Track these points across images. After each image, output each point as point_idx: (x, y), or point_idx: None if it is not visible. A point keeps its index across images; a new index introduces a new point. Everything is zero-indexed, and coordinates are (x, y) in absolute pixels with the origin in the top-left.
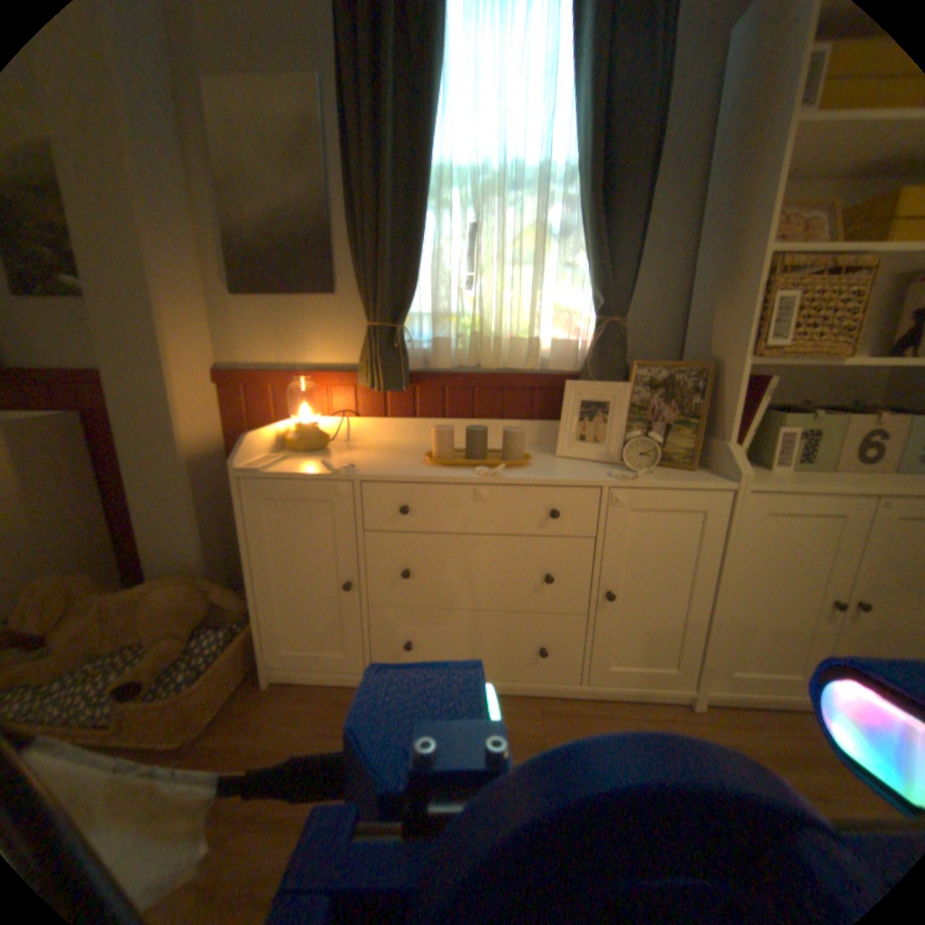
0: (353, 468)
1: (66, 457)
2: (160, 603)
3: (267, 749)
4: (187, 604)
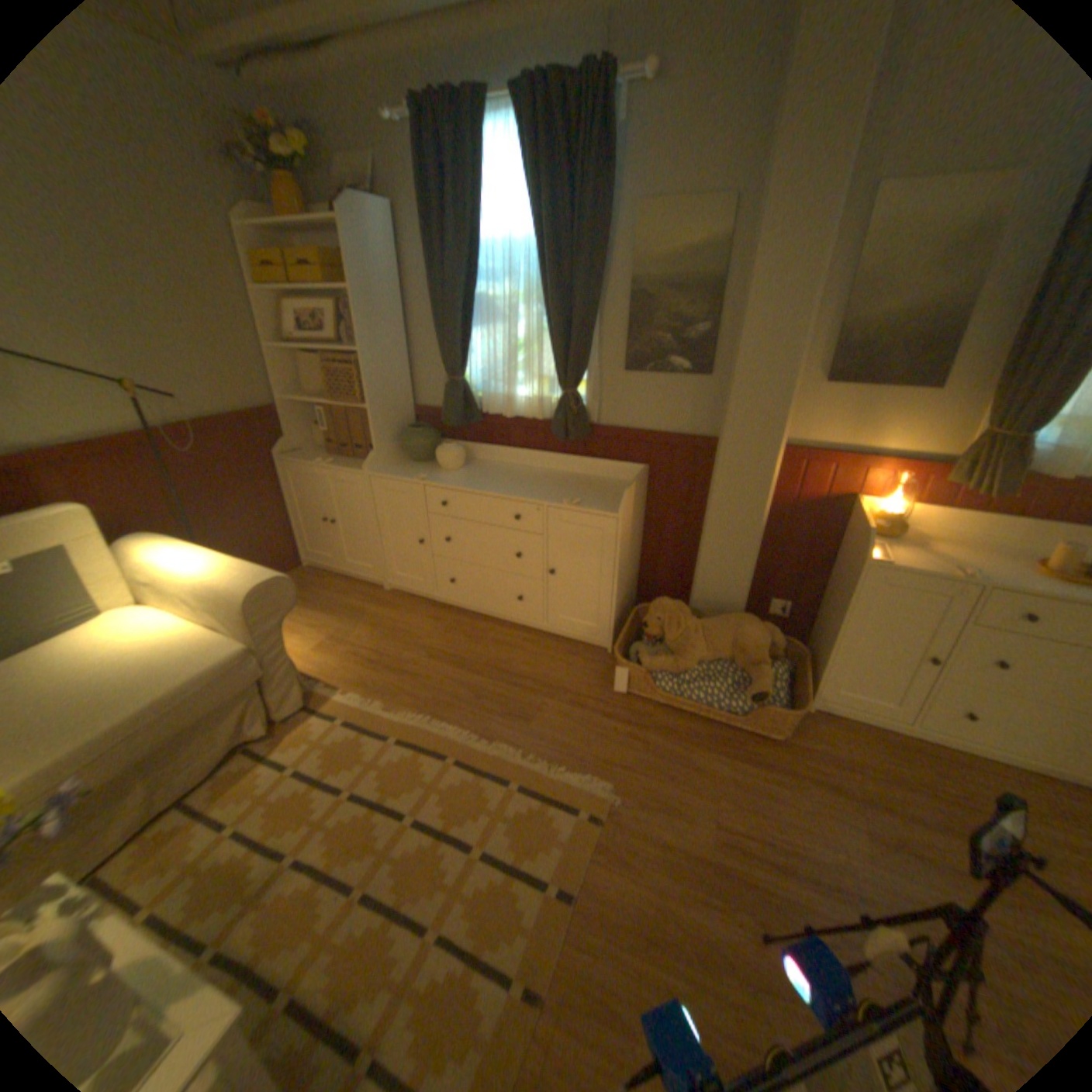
0: (980, 575)
1: (639, 503)
2: (747, 636)
3: (845, 760)
4: (764, 641)
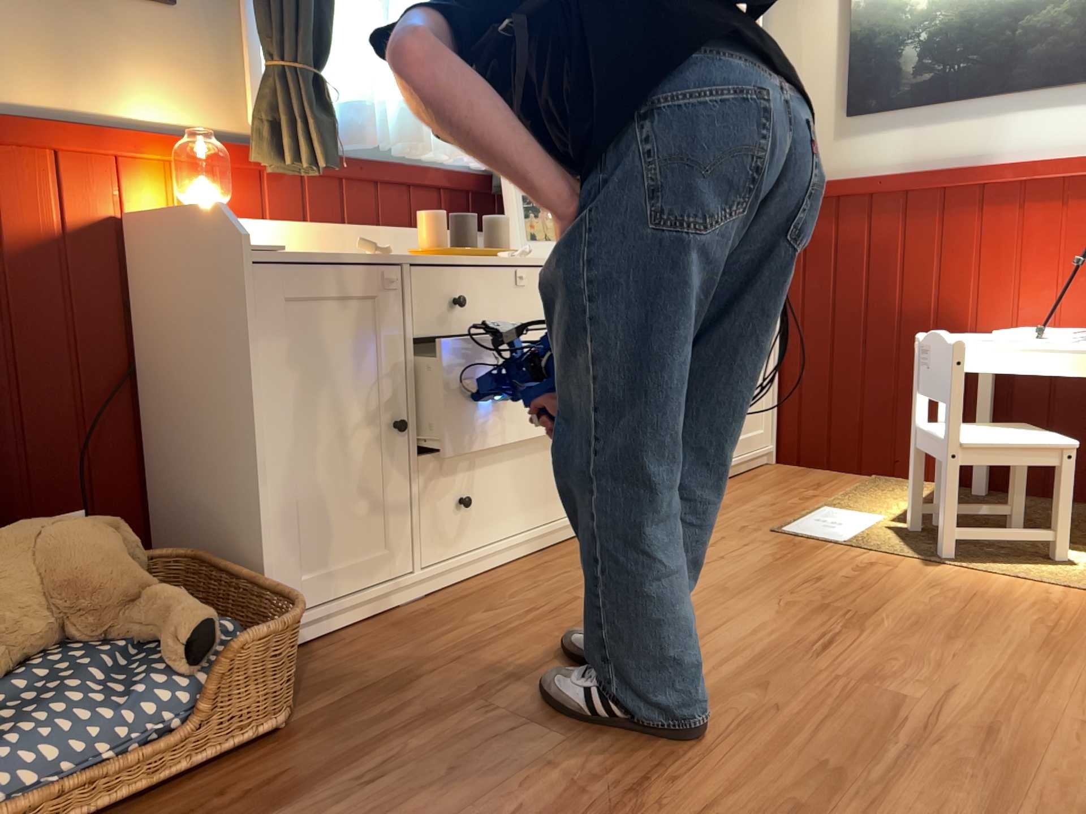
0: (388, 249)
1: None
2: (72, 548)
3: (392, 674)
4: (115, 542)
